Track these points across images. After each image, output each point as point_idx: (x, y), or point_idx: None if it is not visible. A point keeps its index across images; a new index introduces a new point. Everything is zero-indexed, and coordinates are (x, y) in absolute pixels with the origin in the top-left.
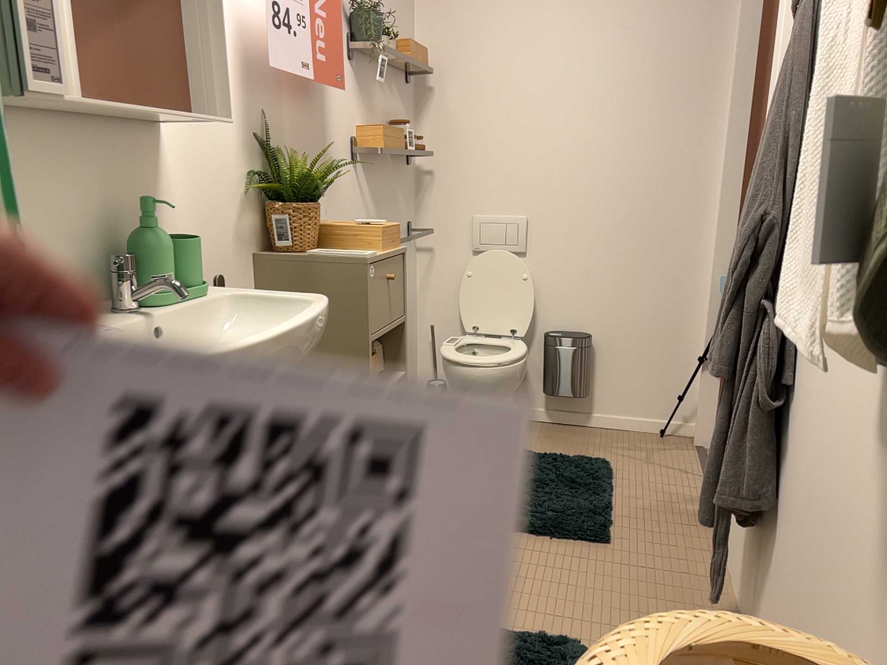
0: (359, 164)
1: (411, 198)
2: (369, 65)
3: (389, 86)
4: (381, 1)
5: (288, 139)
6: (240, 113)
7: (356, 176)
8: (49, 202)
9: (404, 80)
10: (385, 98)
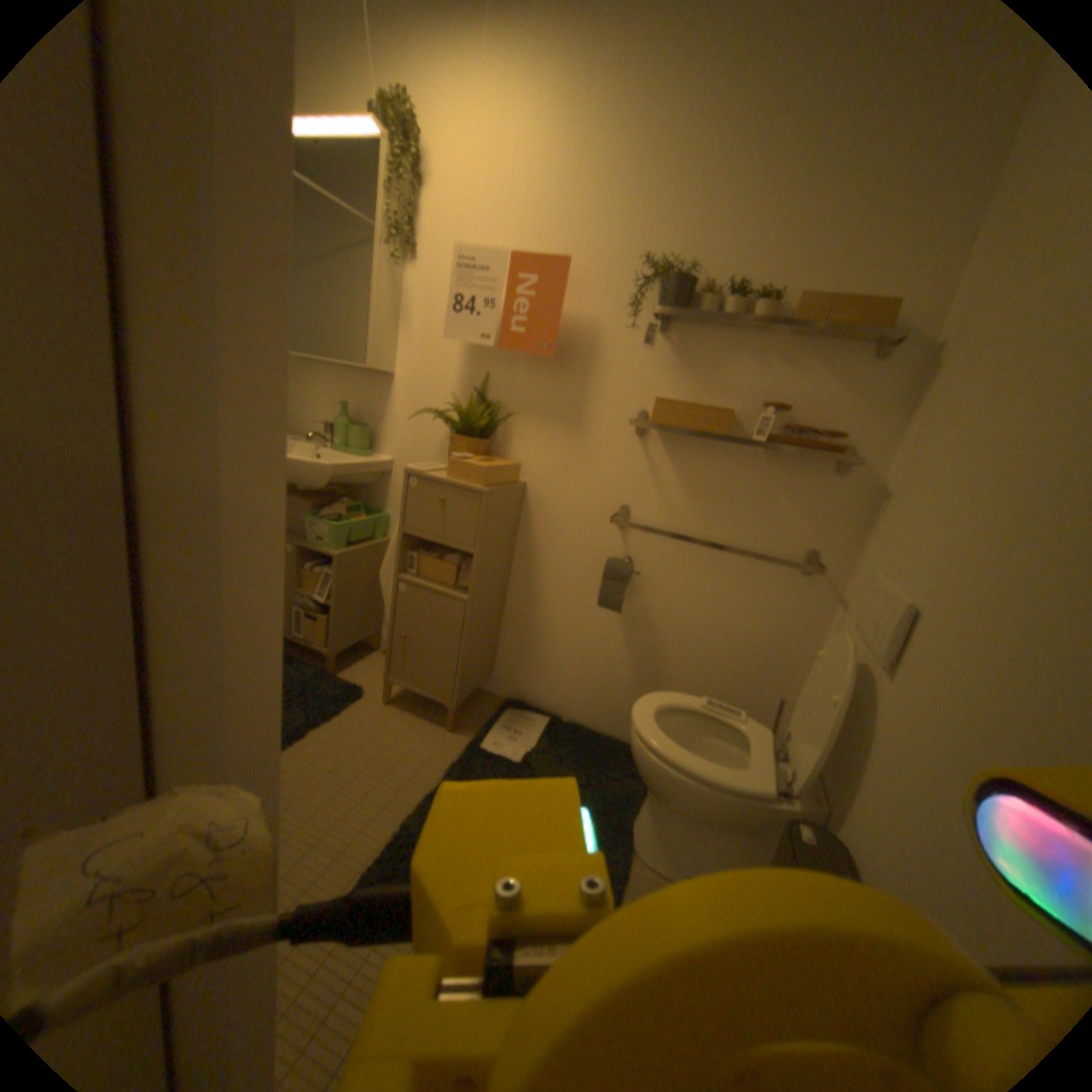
0: (655, 436)
1: (841, 520)
2: (721, 327)
3: (793, 354)
4: (798, 239)
5: (516, 393)
6: (461, 370)
7: (642, 447)
8: (332, 397)
9: (871, 345)
10: (770, 369)
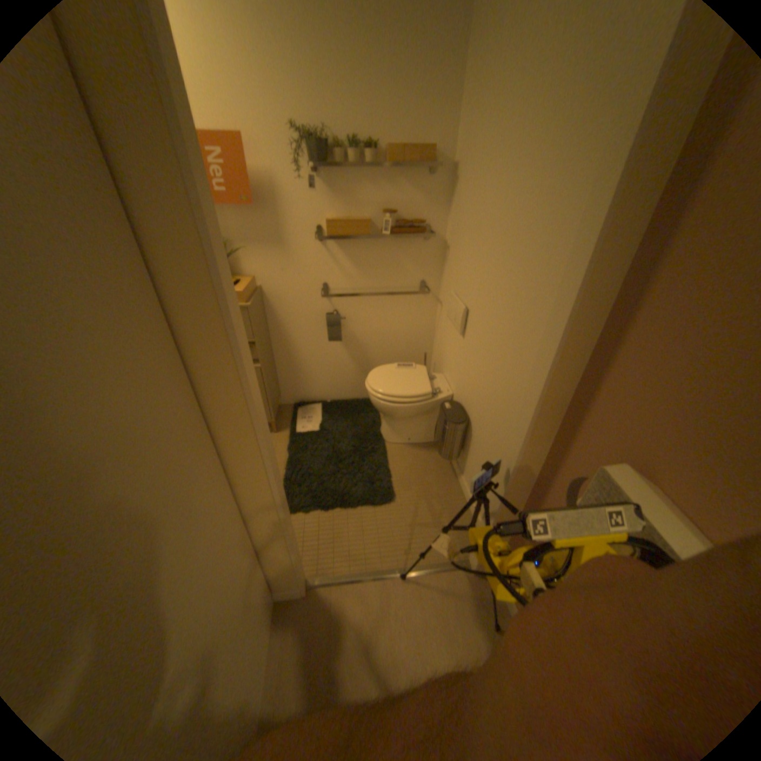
0: (330, 242)
1: (431, 265)
2: (349, 170)
3: (391, 181)
4: (378, 109)
5: (233, 232)
6: None
7: (325, 250)
8: None
9: (426, 171)
10: (381, 192)
